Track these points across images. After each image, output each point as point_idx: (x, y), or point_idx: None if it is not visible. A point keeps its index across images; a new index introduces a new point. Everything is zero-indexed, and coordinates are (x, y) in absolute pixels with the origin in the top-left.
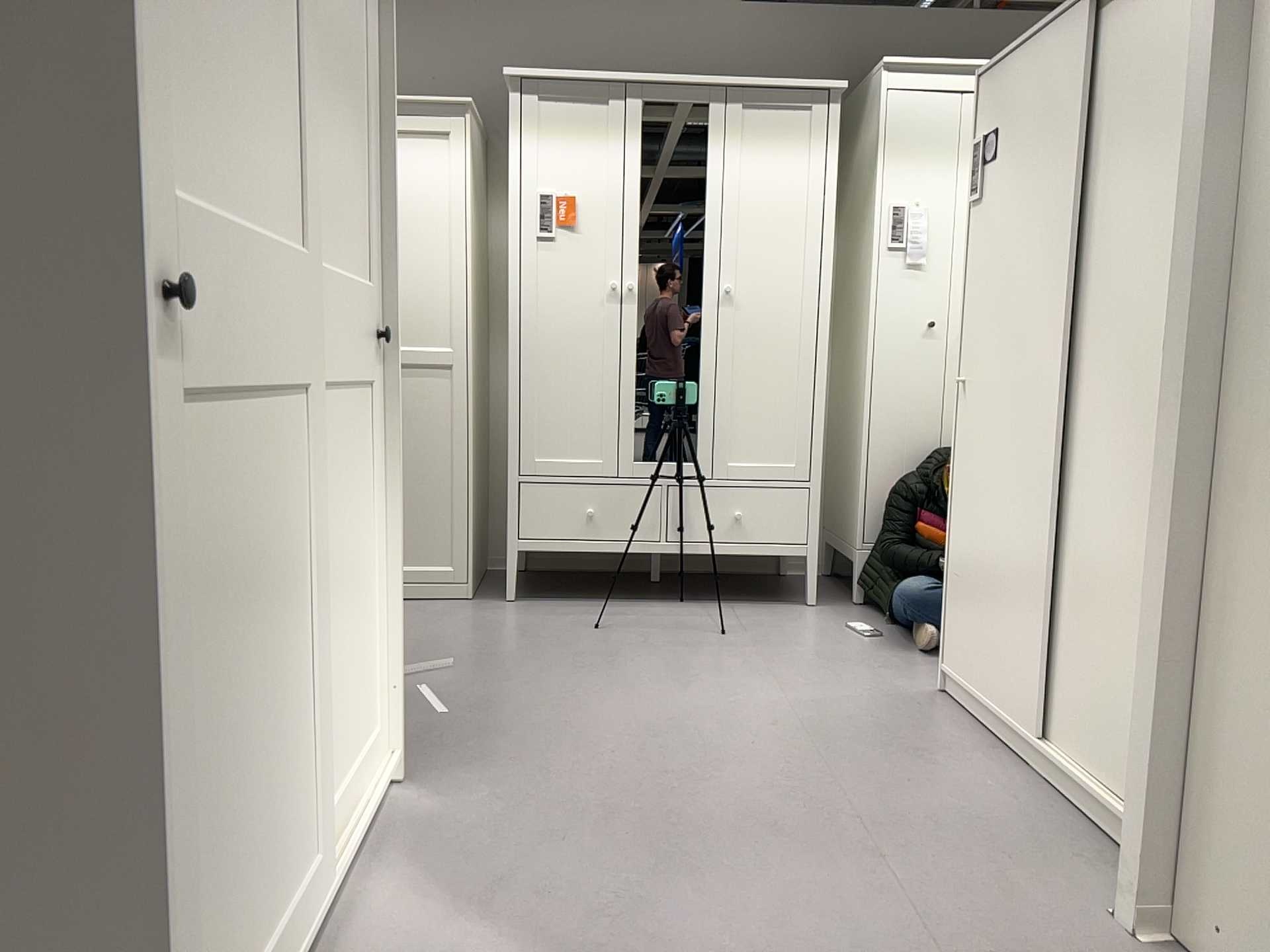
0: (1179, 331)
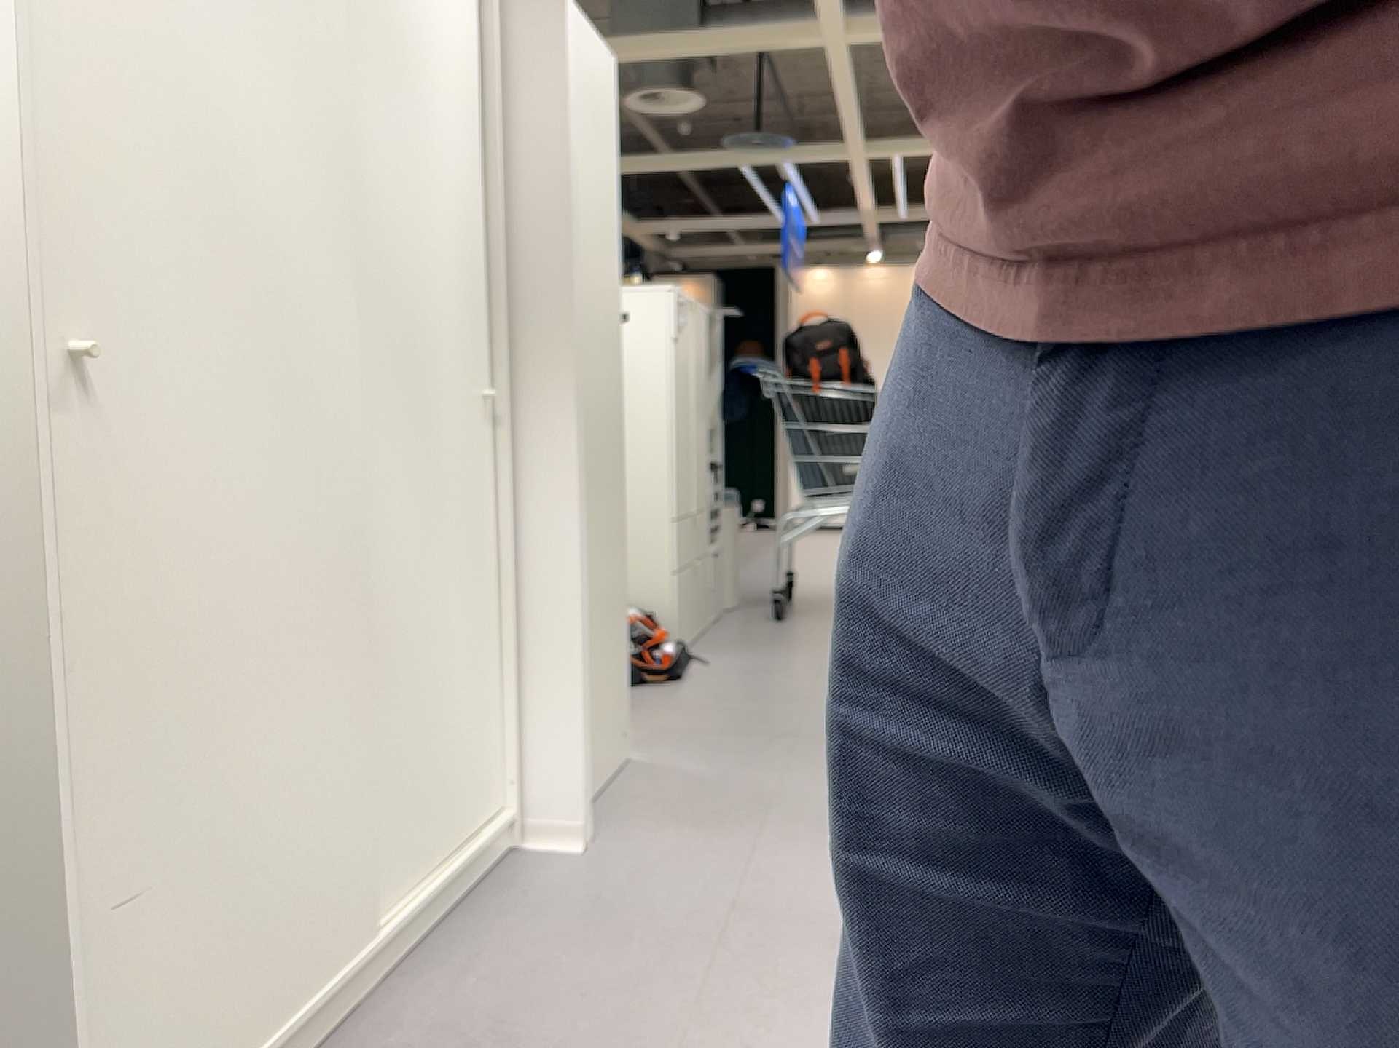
0: (578, 352)
